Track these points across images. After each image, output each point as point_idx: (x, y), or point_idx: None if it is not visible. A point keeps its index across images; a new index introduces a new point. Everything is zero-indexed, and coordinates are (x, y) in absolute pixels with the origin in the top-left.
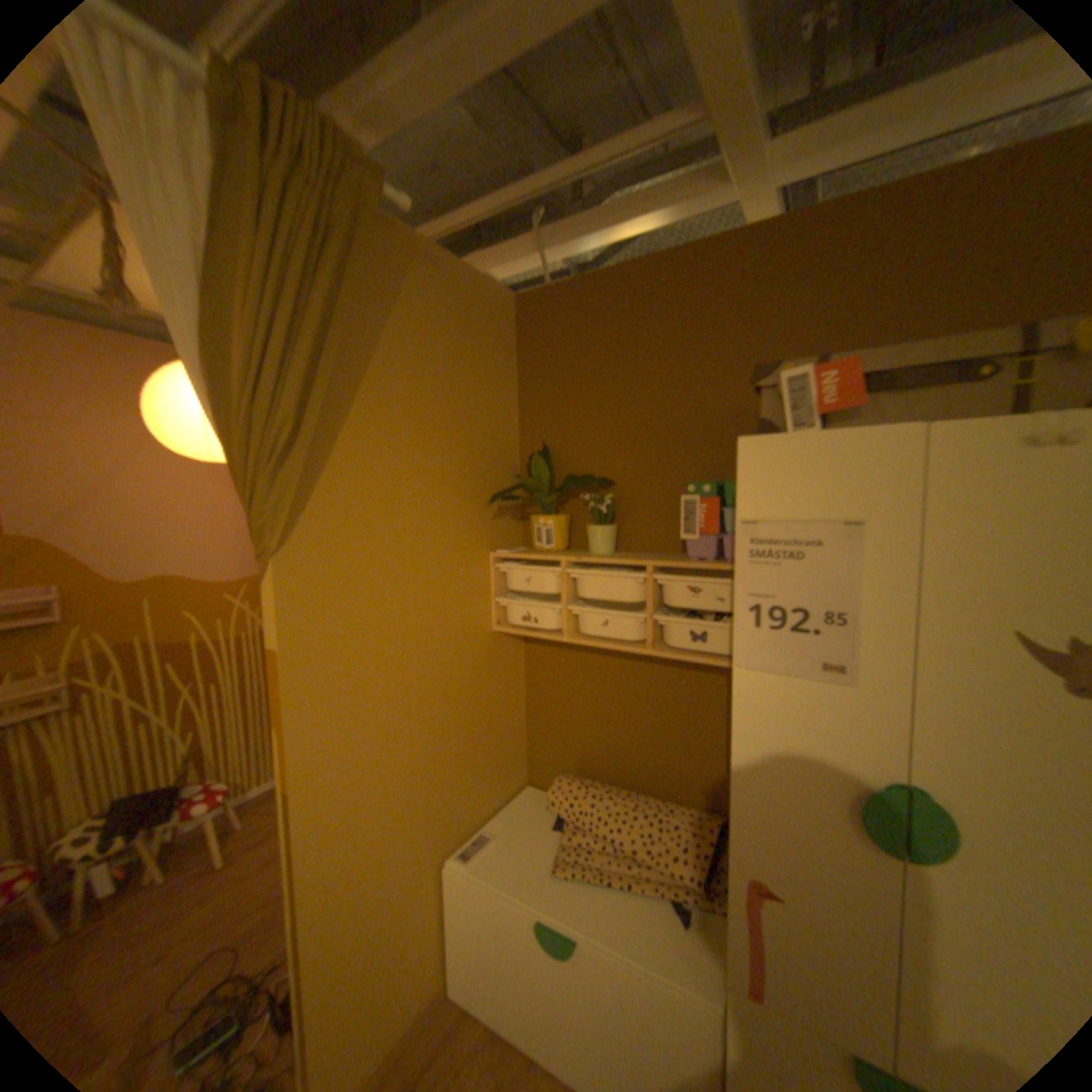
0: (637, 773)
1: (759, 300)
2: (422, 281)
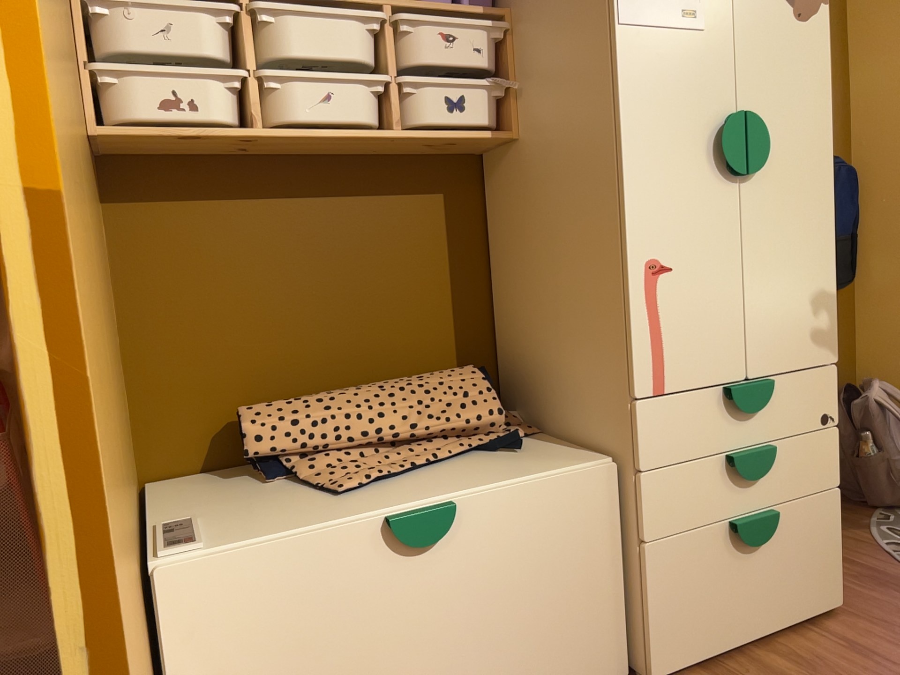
0: (346, 367)
1: None
2: None
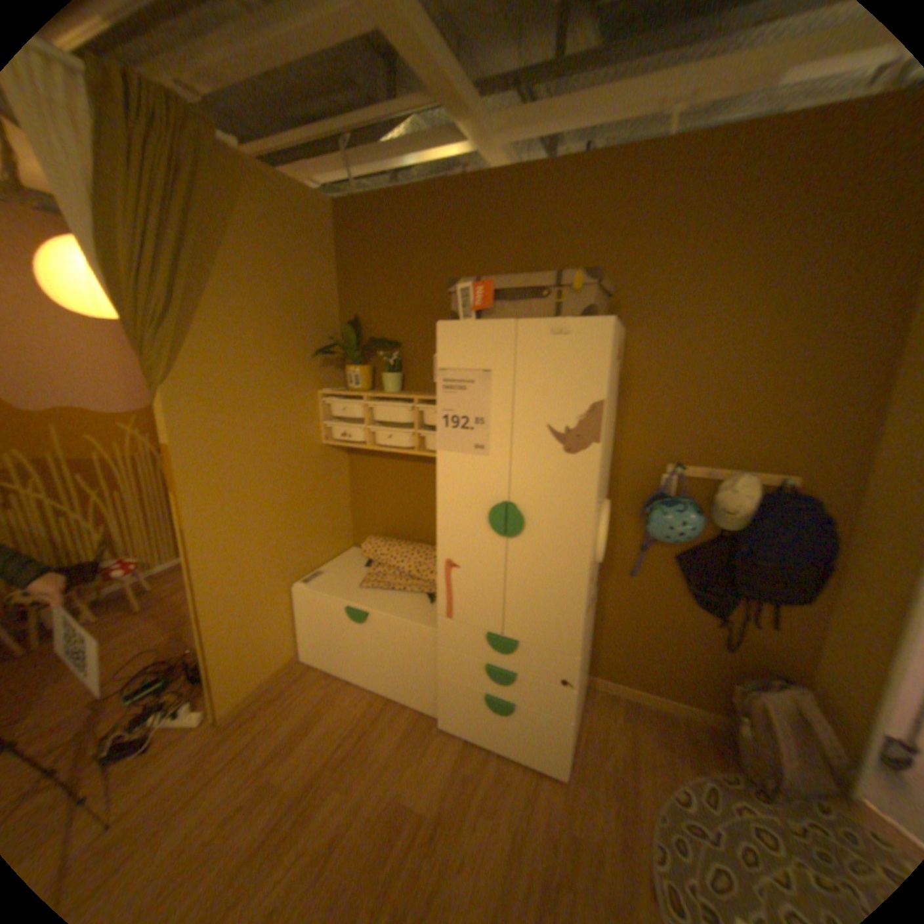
0: (419, 532)
1: (486, 226)
2: (254, 192)
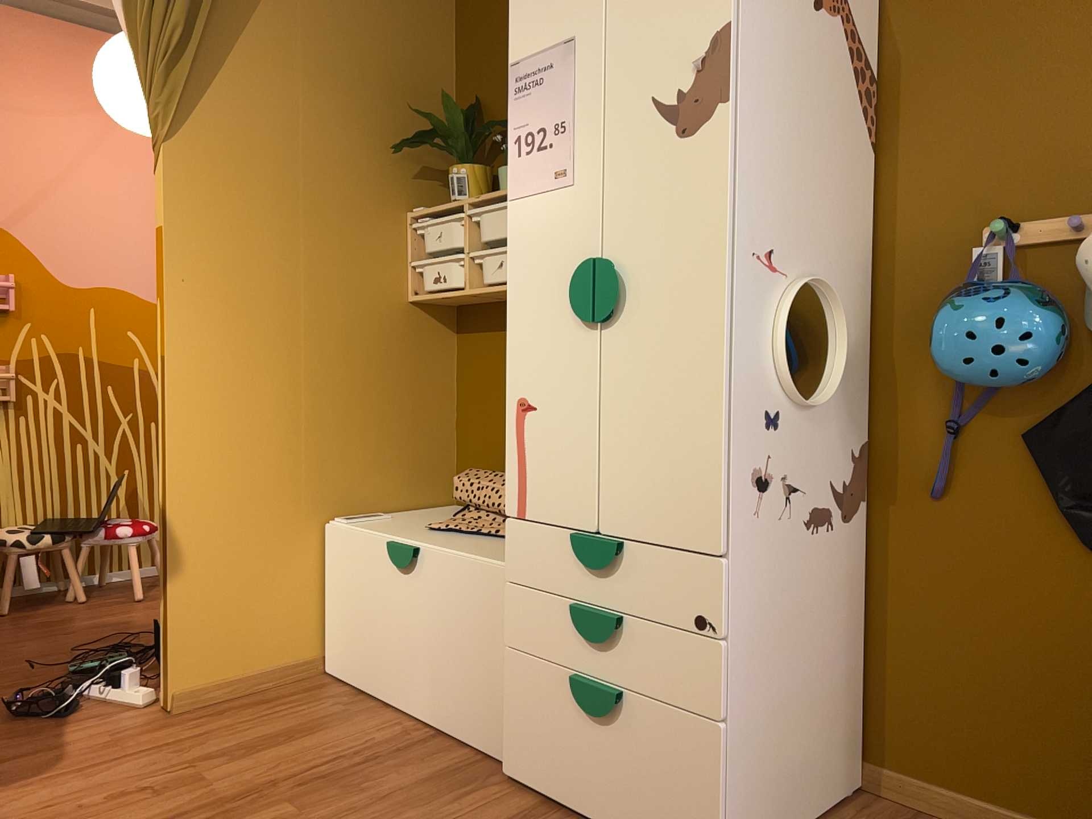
0: None
1: None
2: None
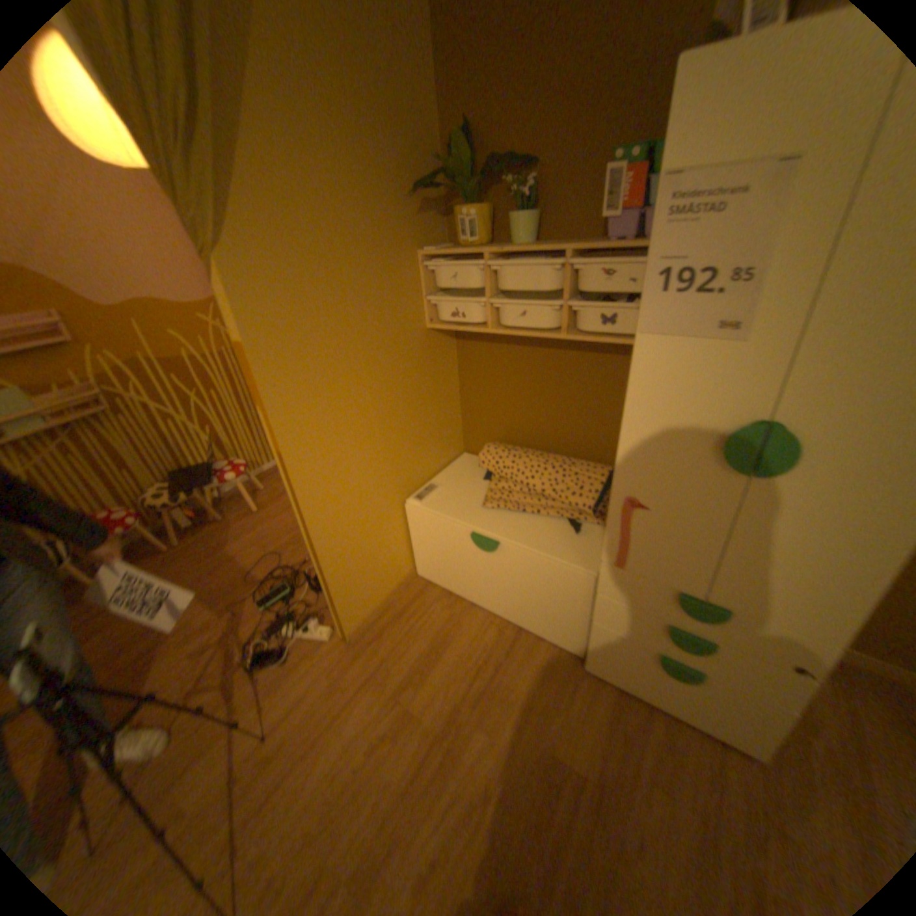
0: (548, 439)
1: None
2: None
